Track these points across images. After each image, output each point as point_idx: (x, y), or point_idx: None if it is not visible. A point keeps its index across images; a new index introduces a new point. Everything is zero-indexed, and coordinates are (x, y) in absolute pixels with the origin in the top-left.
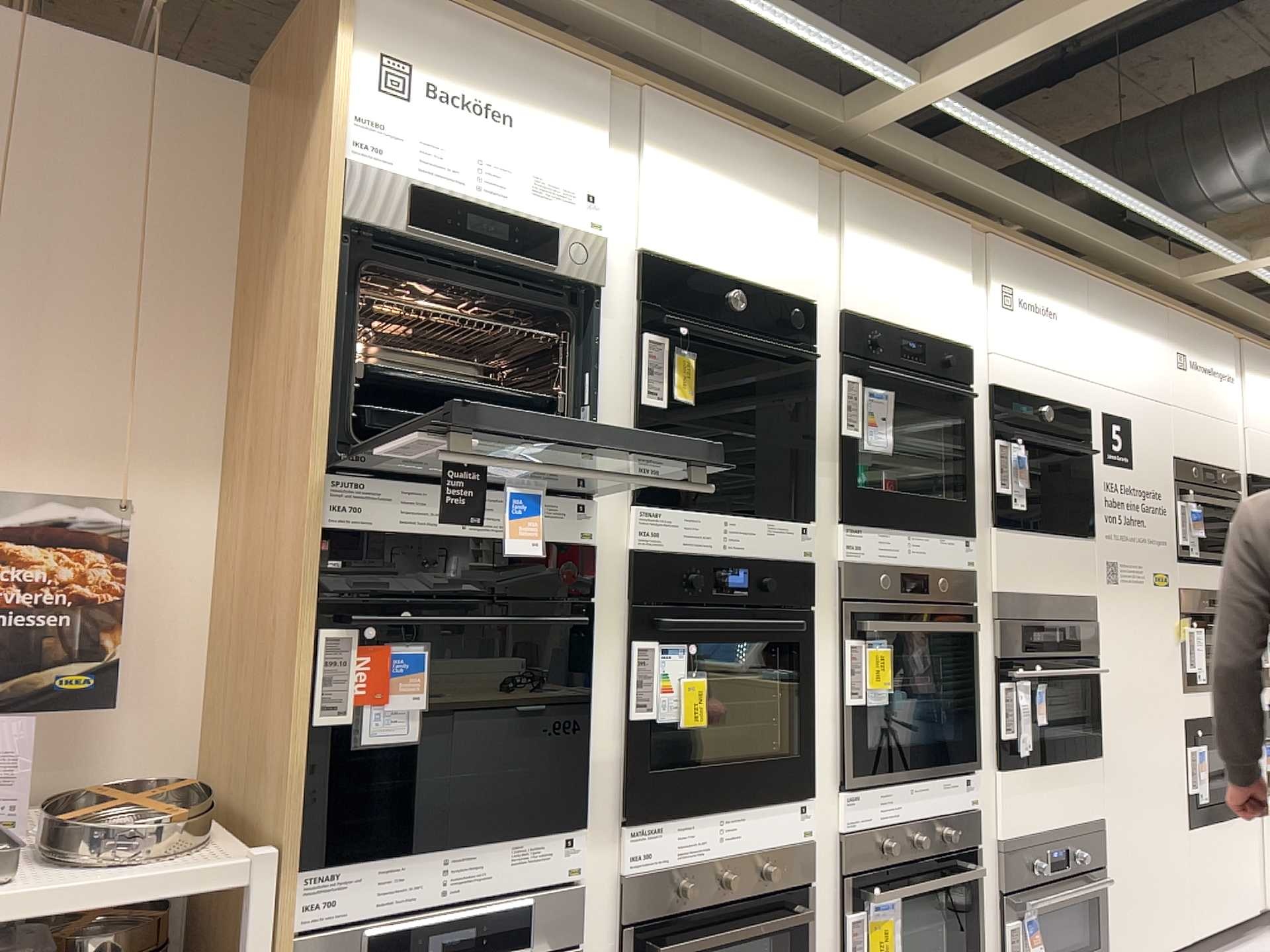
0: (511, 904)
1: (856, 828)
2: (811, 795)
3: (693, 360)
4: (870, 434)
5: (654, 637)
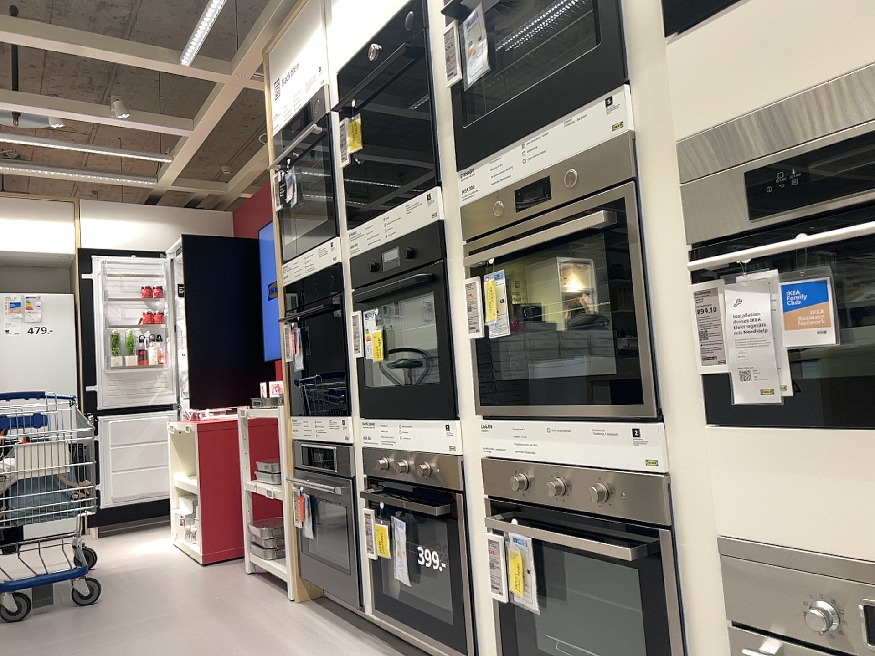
0: (327, 447)
1: (492, 457)
2: (453, 419)
3: (355, 120)
4: (471, 65)
5: (359, 306)
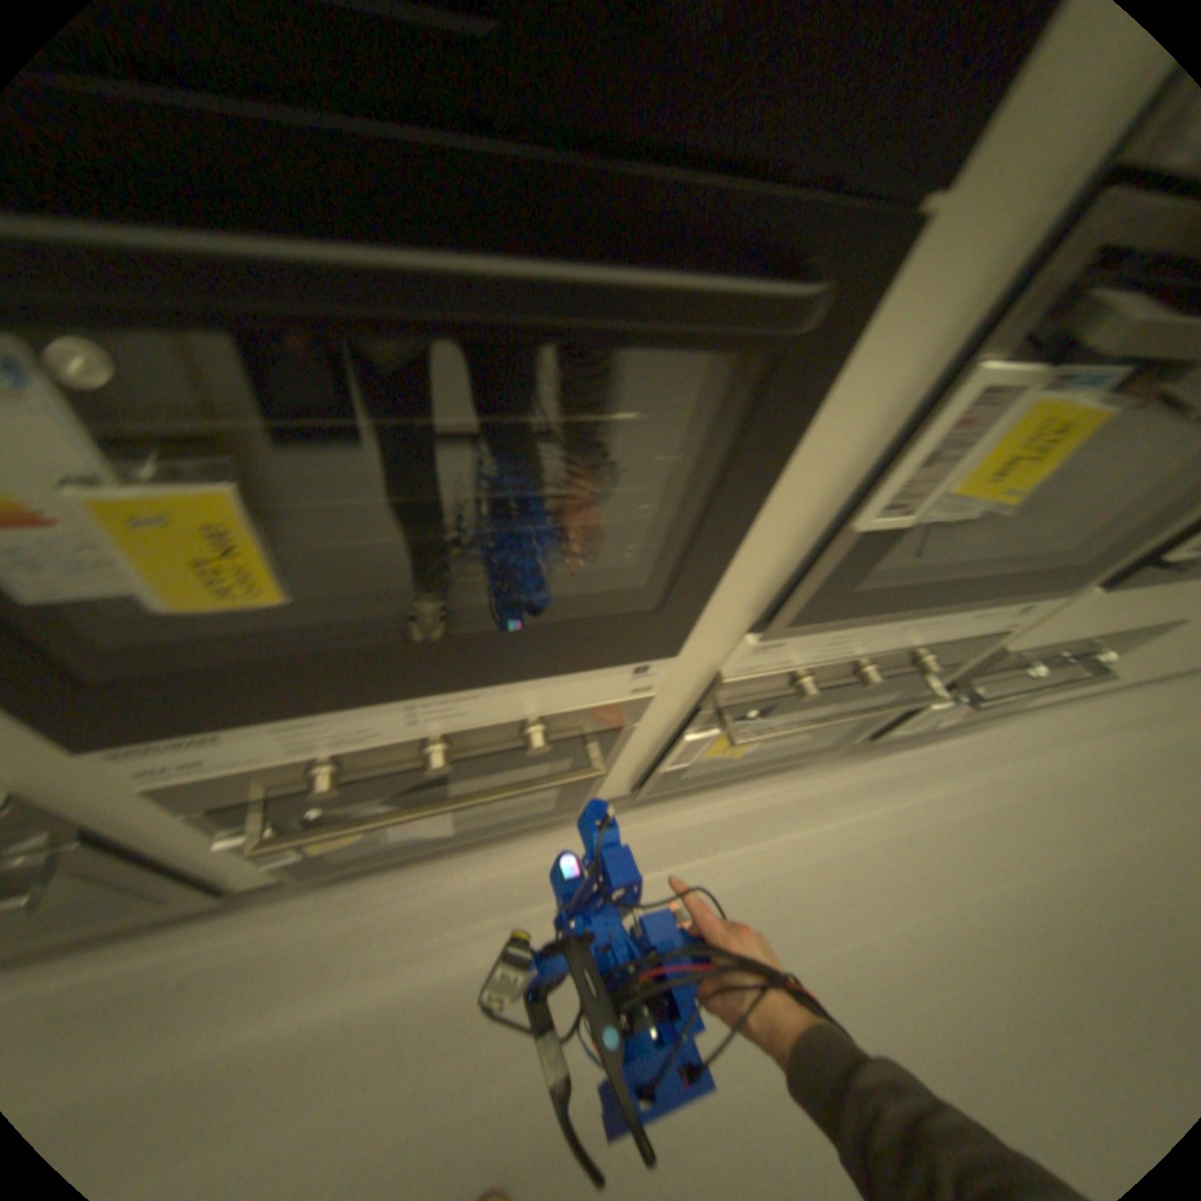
0: None
1: (757, 673)
2: (673, 652)
3: None
4: None
5: None
